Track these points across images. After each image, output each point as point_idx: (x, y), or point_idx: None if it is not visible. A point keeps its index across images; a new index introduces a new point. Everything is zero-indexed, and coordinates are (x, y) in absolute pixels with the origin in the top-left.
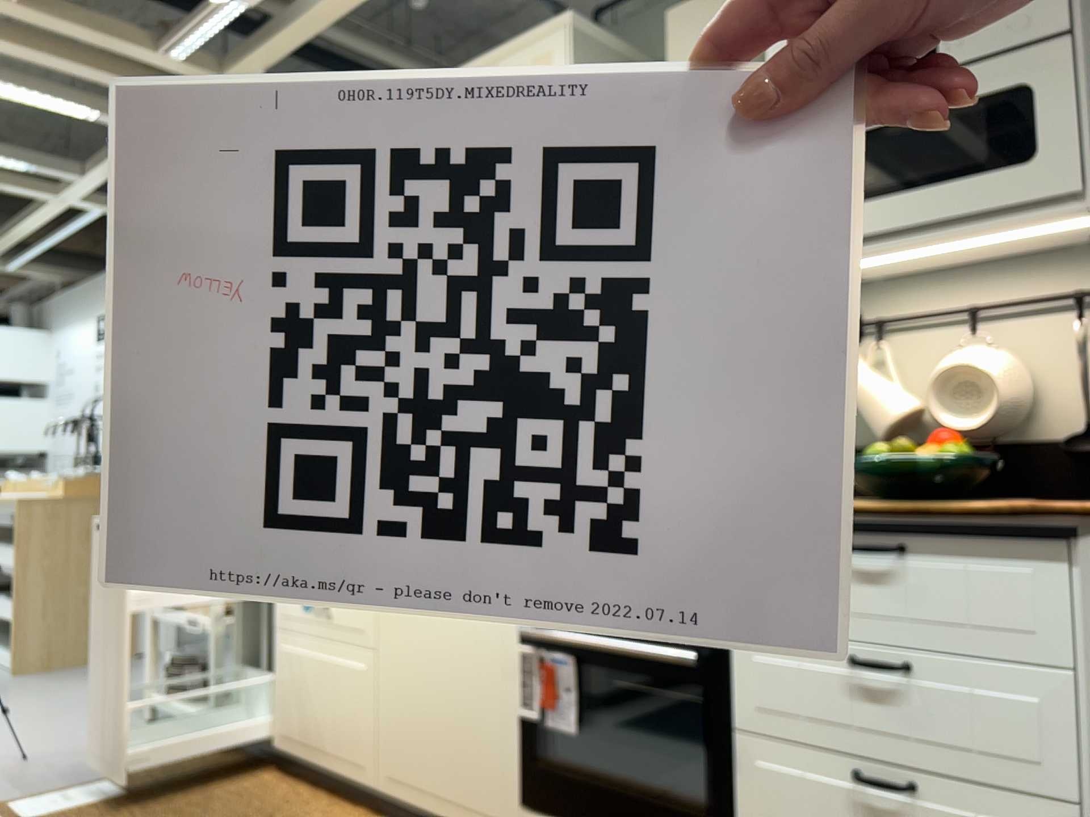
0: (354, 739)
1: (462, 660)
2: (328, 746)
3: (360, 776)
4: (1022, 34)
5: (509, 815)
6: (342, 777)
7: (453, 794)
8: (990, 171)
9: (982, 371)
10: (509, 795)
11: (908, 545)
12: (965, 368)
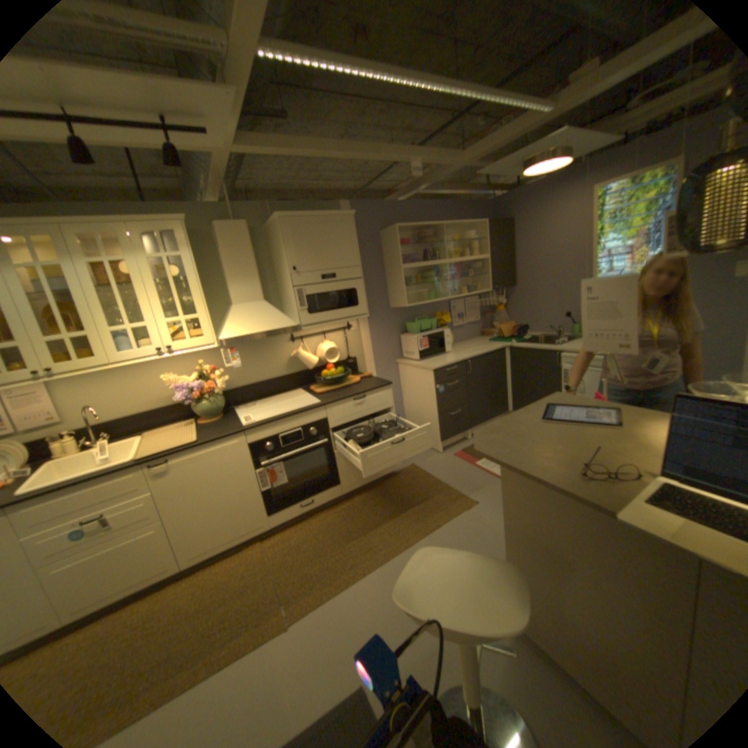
0: (155, 566)
1: (225, 492)
2: (131, 584)
3: (166, 575)
4: (353, 278)
5: (263, 524)
6: (148, 587)
7: (233, 537)
8: (350, 309)
9: (334, 350)
10: (262, 518)
11: (365, 396)
12: (330, 350)
